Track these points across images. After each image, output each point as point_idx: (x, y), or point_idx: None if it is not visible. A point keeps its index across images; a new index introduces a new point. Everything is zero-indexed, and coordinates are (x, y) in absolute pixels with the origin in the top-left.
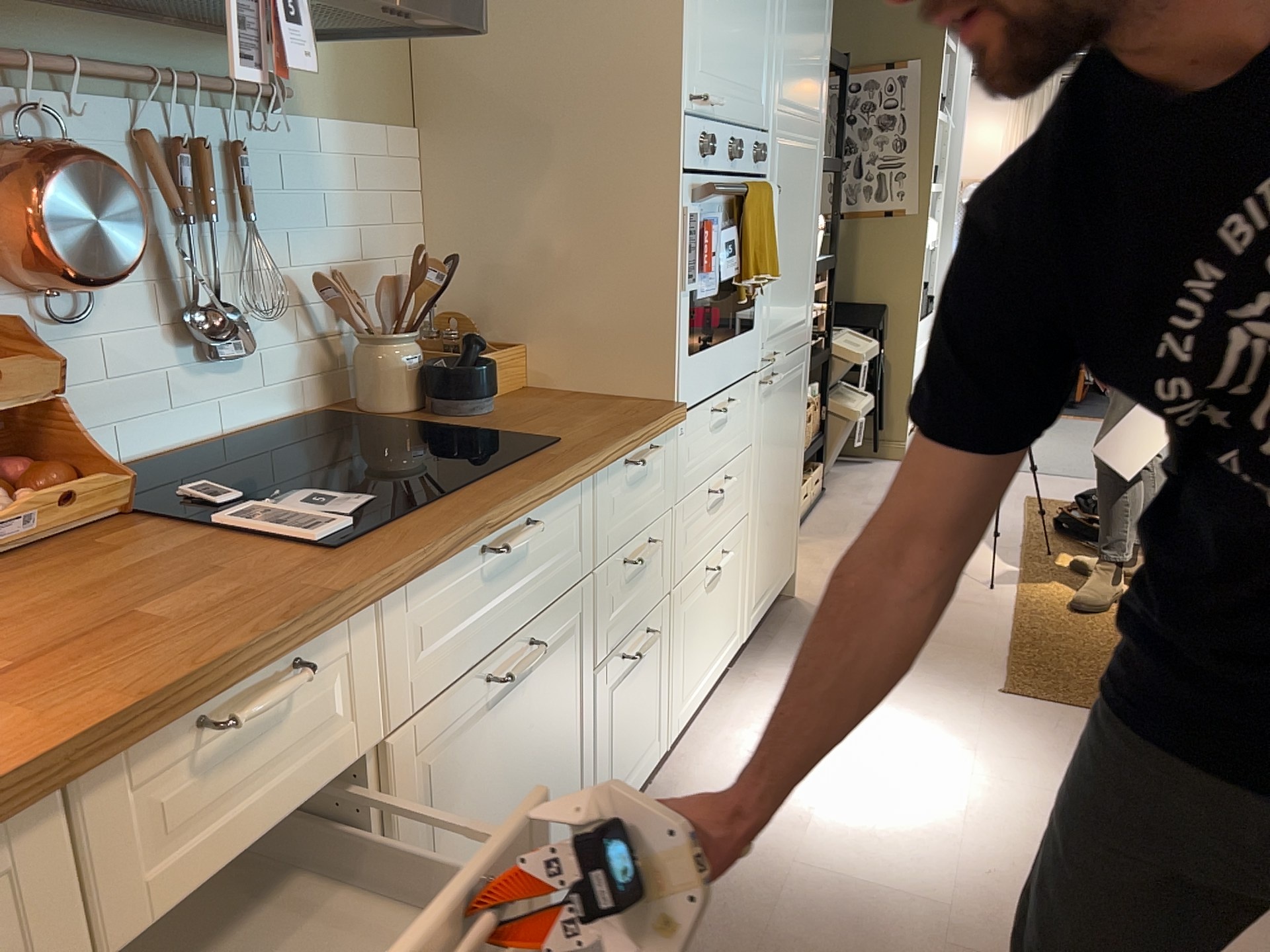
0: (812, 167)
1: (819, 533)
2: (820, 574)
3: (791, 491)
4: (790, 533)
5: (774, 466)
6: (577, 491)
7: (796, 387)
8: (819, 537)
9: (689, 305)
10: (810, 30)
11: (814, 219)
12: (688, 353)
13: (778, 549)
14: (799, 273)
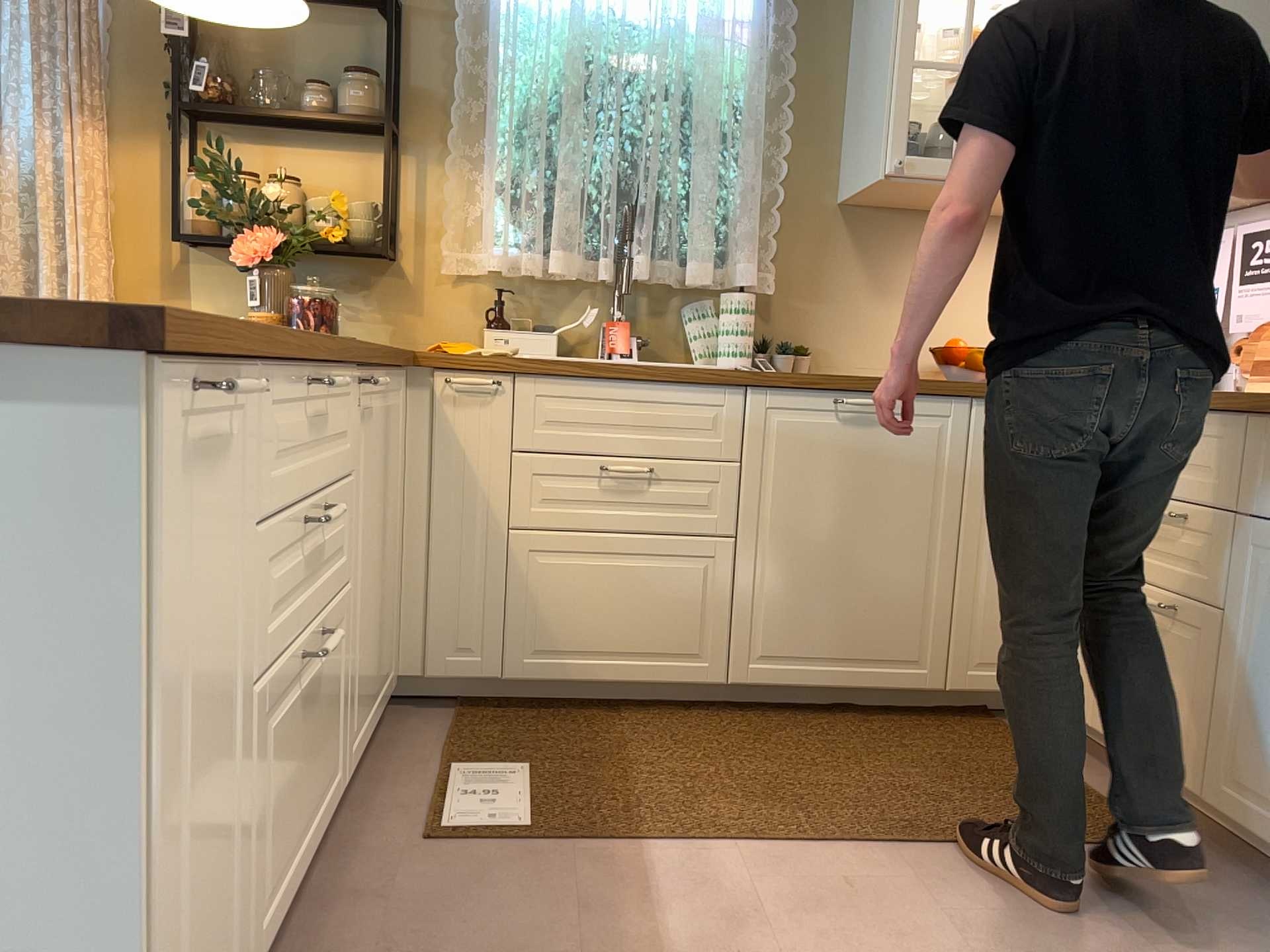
0: None
1: None
2: None
3: None
4: None
5: None
6: None
7: None
8: None
9: None
10: None
11: None
12: None
13: None
14: None
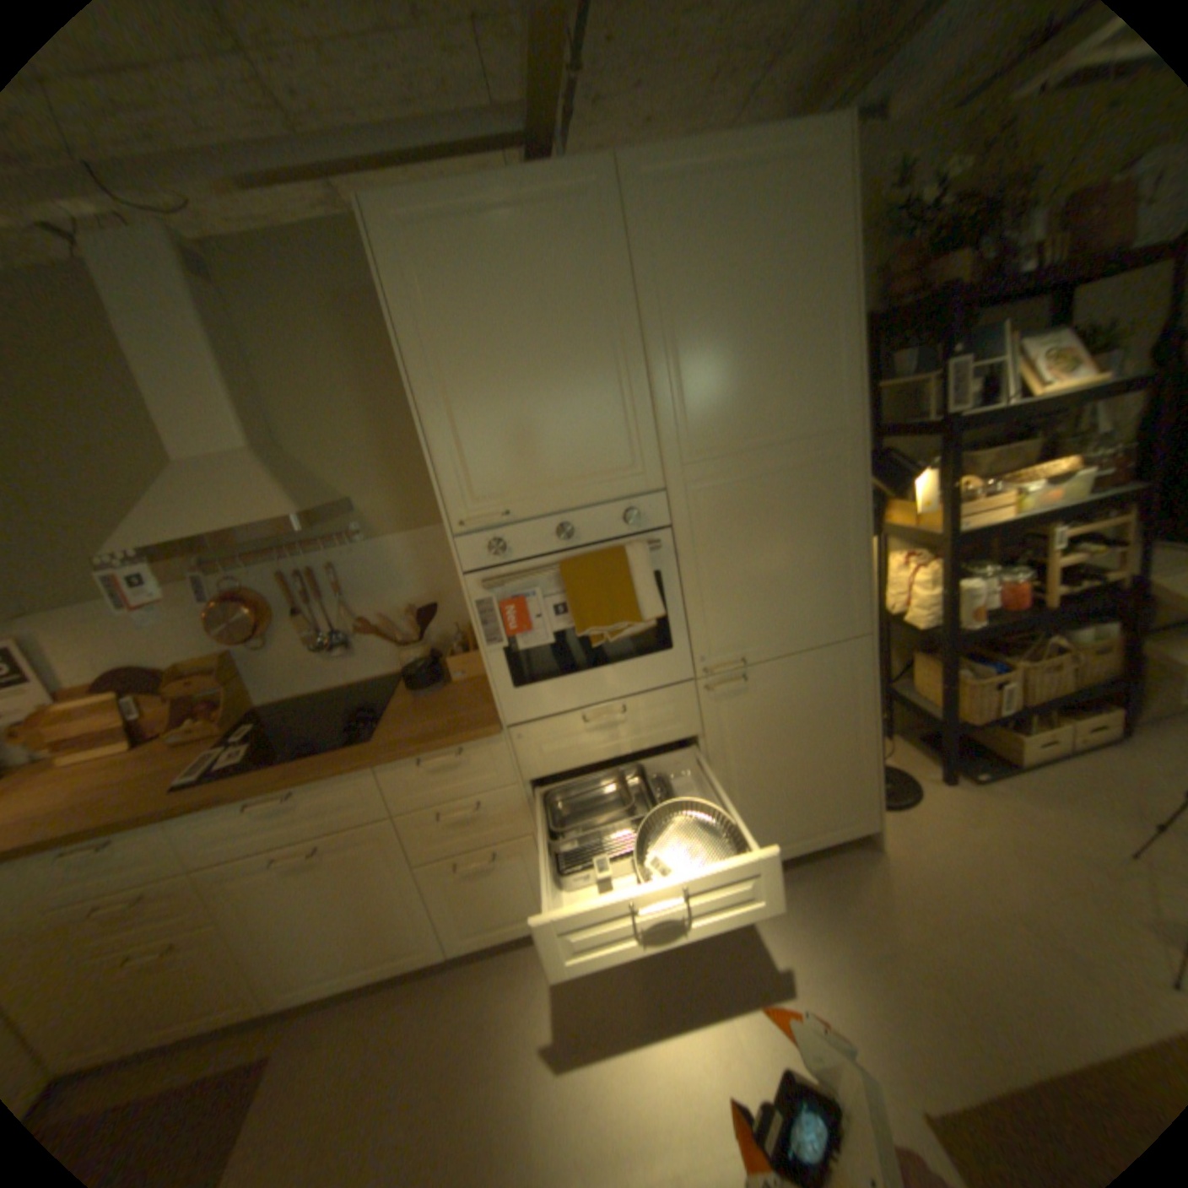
0: (819, 478)
1: (1030, 792)
2: (951, 841)
3: (840, 767)
4: (849, 800)
5: (771, 748)
6: (353, 776)
7: (826, 680)
8: (1022, 797)
9: (504, 655)
10: (767, 357)
11: (849, 522)
12: (513, 686)
13: (809, 812)
14: (804, 582)
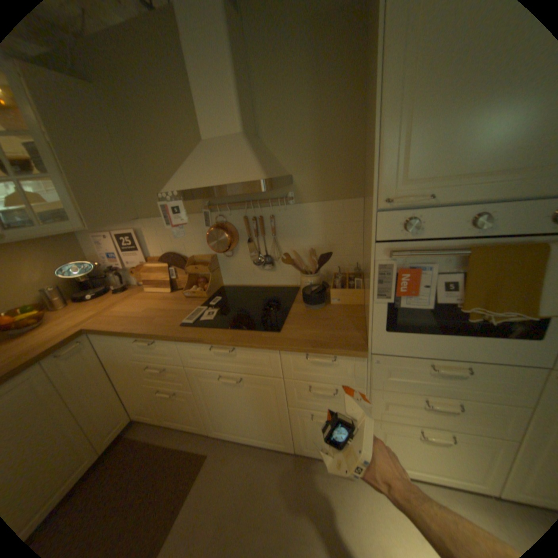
0: None
1: None
2: None
3: None
4: None
5: None
6: (268, 351)
7: None
8: None
9: (387, 307)
10: None
11: None
12: (386, 330)
13: None
14: None
